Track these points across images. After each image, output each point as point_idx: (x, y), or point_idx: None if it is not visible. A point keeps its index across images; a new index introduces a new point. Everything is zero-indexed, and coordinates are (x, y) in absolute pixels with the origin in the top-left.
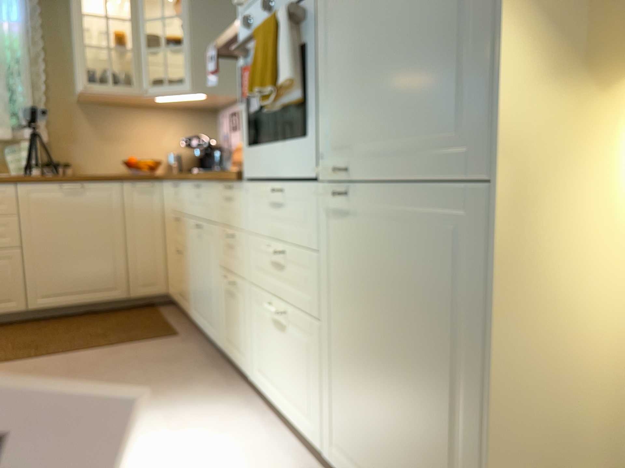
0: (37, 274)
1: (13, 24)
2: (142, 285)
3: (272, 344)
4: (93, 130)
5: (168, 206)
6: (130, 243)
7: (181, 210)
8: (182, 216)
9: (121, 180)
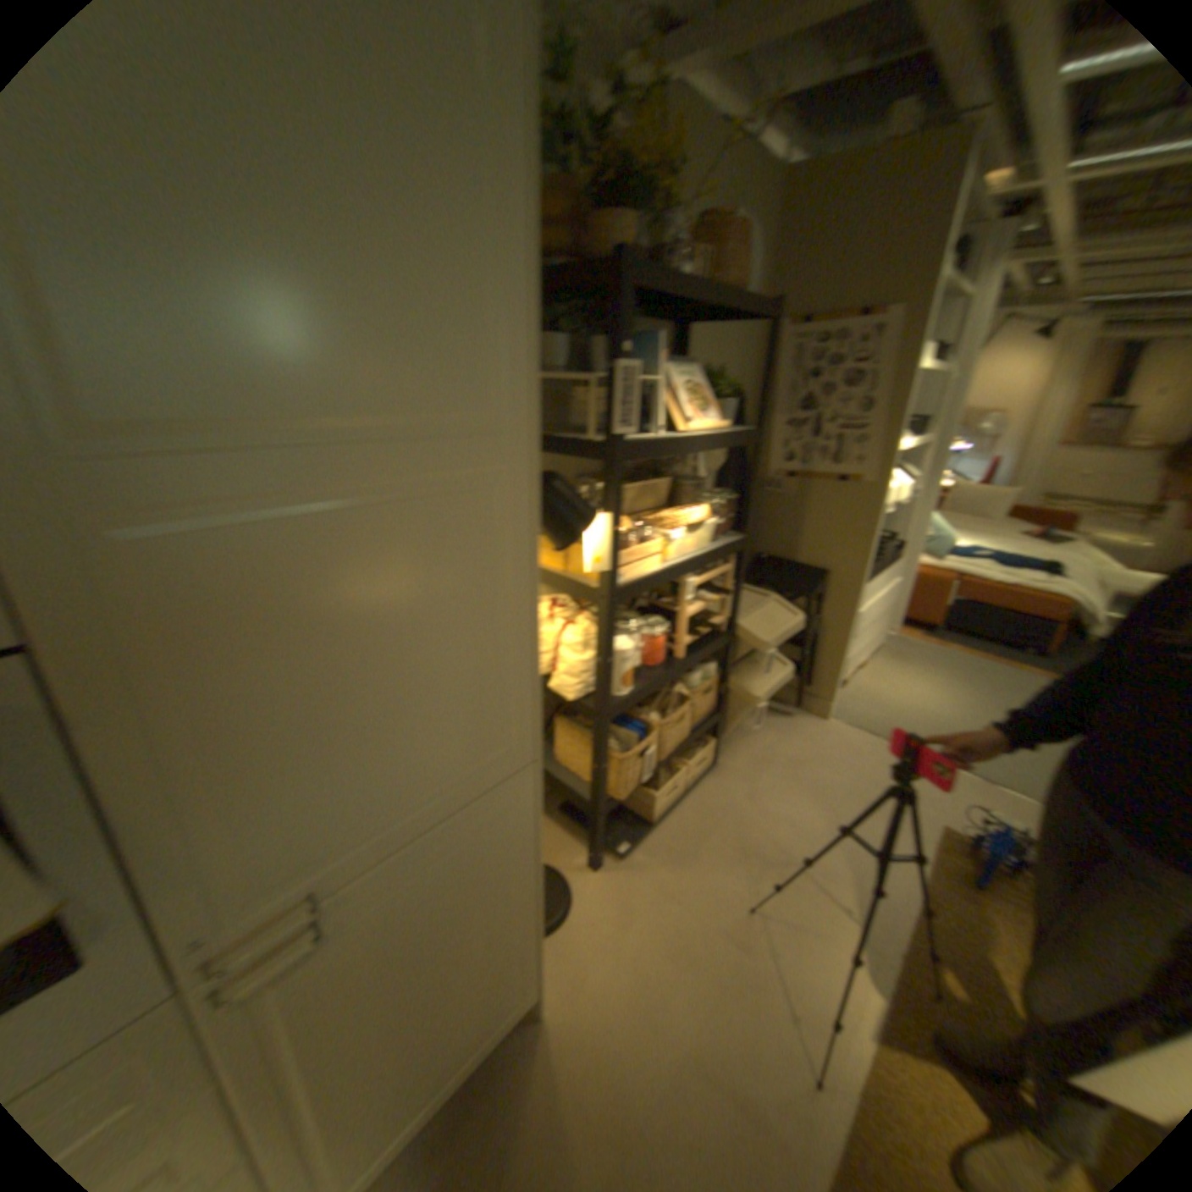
0: None
1: None
2: None
3: None
4: None
5: None
6: None
7: None
8: None
9: None
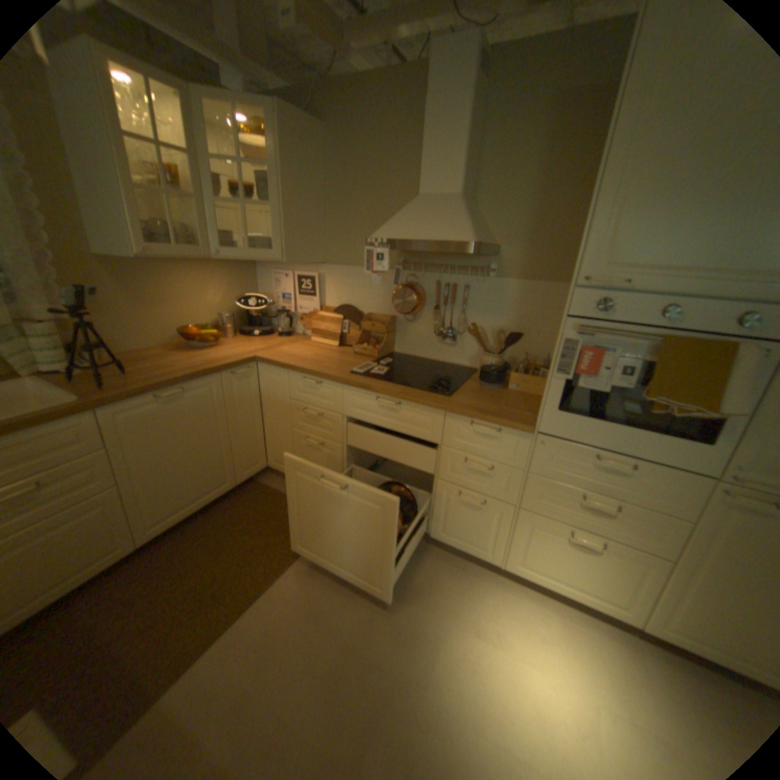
0: (145, 504)
1: None
2: (248, 468)
3: (560, 554)
4: (125, 293)
5: (280, 391)
6: (235, 433)
7: (329, 407)
8: (330, 412)
9: (223, 371)
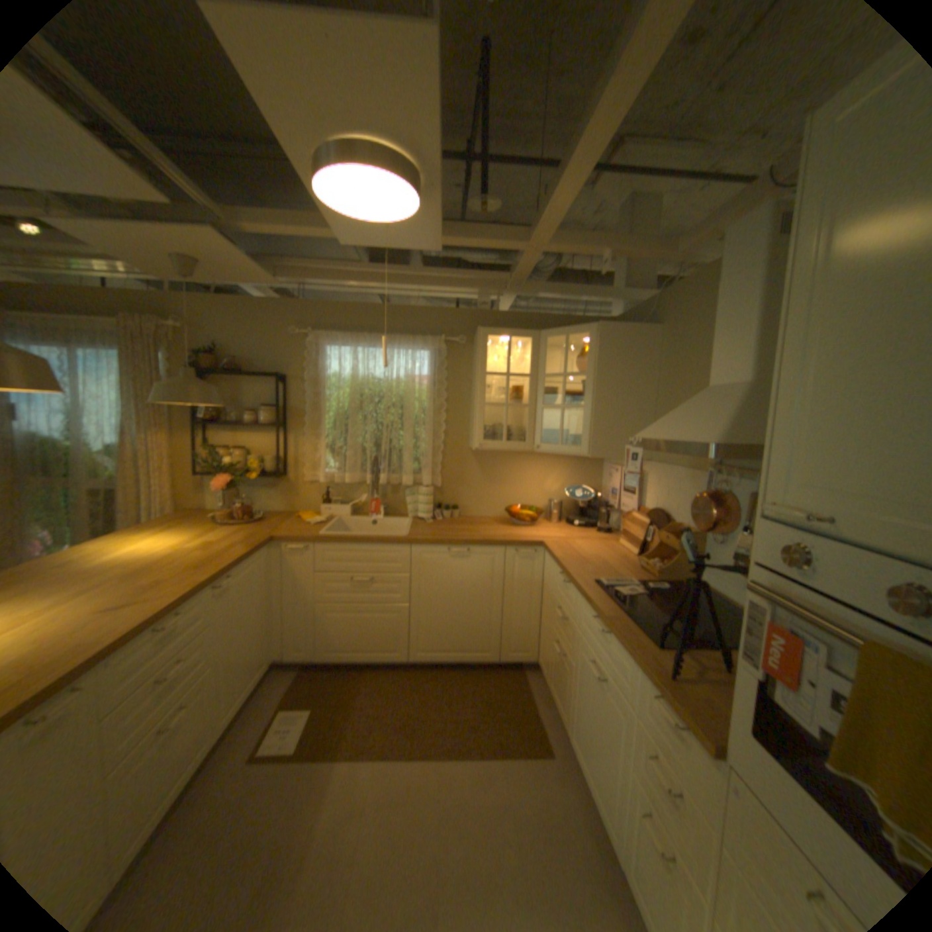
0: (422, 629)
1: (426, 380)
2: (514, 651)
3: None
4: (483, 473)
5: (551, 583)
6: (507, 608)
7: (571, 614)
8: (573, 621)
9: (507, 545)
